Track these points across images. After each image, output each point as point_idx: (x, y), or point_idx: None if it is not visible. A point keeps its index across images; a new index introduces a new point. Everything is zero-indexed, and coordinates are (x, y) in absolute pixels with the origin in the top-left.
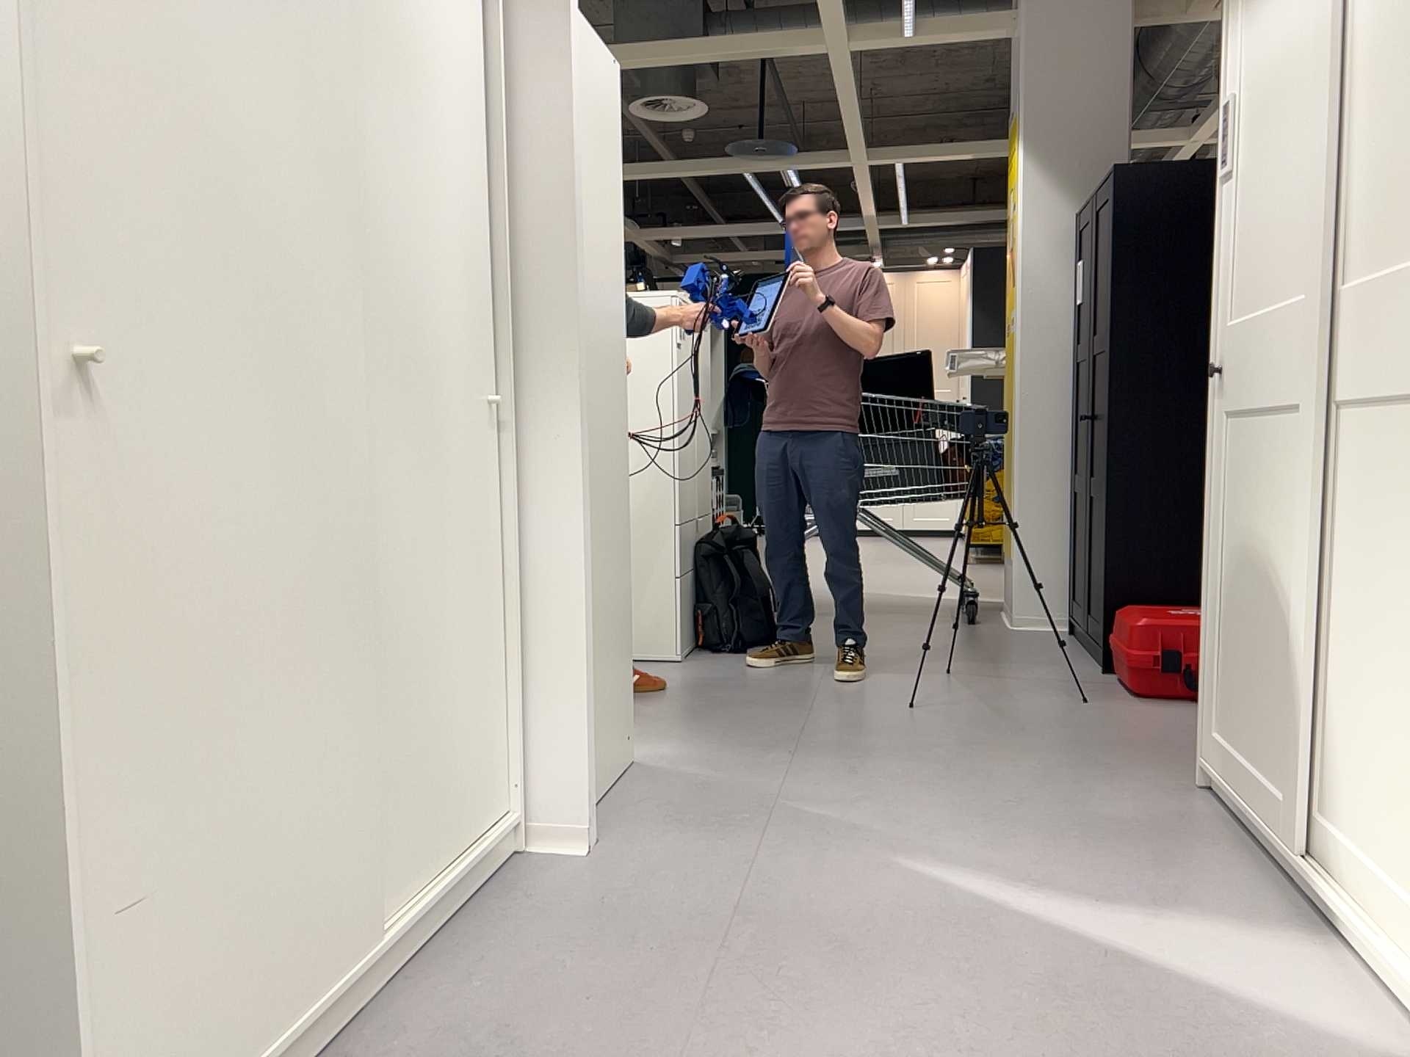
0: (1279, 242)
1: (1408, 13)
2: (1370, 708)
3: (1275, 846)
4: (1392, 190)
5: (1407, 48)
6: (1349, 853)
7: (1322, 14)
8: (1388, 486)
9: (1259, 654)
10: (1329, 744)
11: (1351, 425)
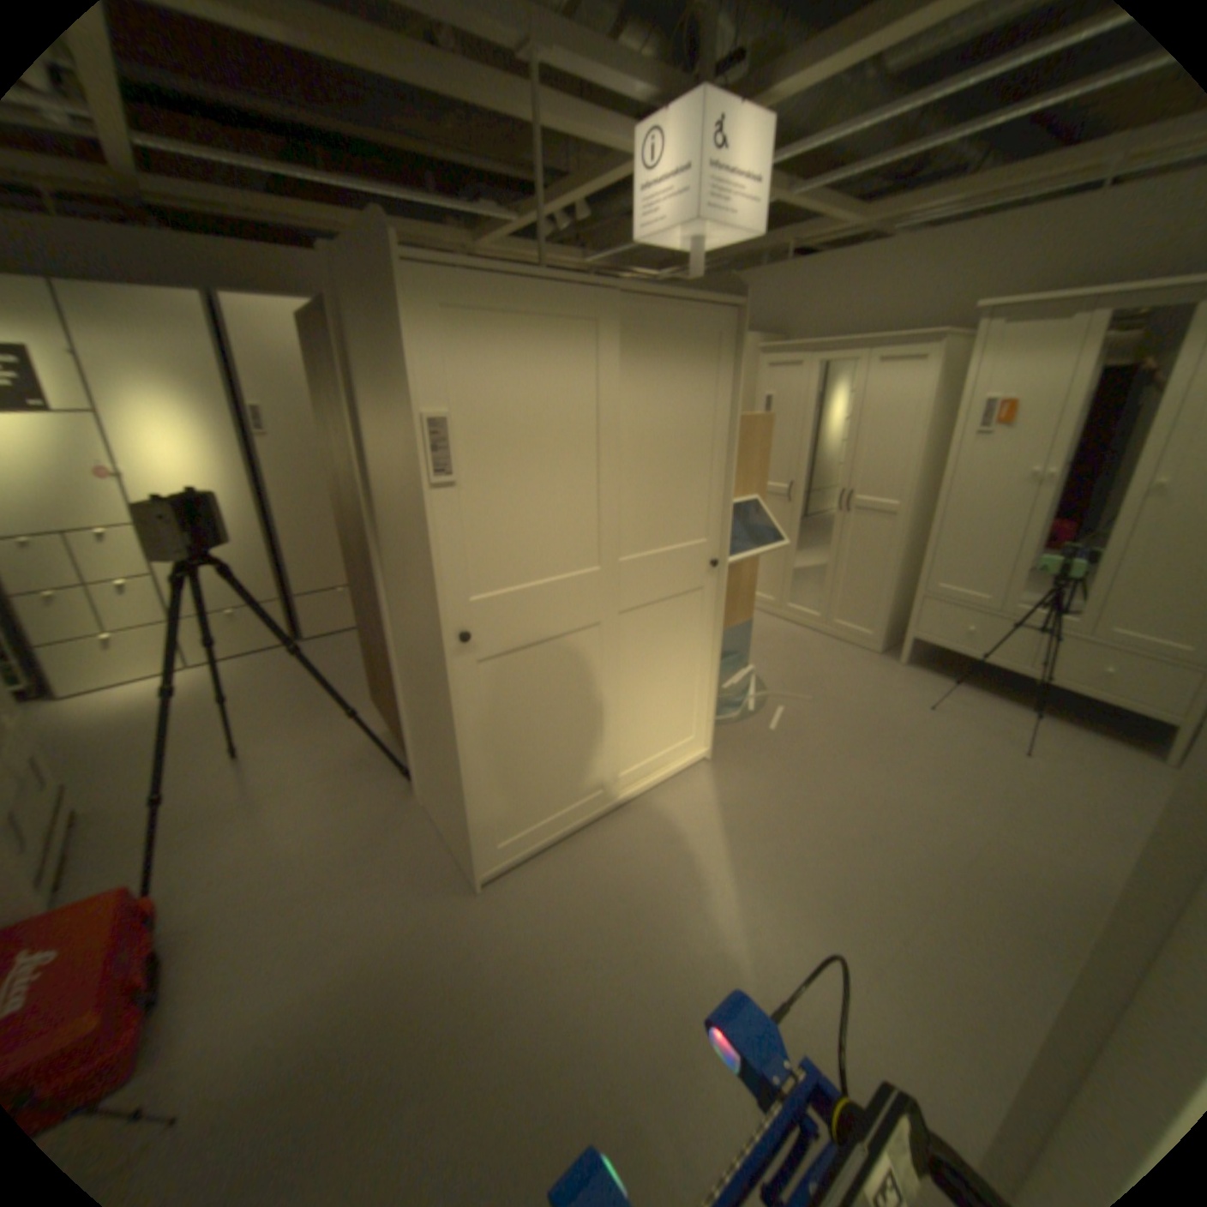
0: (570, 538)
1: (671, 443)
2: (658, 708)
3: (610, 806)
4: (663, 517)
5: (670, 459)
6: (650, 761)
7: (618, 415)
8: (665, 629)
9: (573, 753)
10: (630, 742)
11: (637, 616)
